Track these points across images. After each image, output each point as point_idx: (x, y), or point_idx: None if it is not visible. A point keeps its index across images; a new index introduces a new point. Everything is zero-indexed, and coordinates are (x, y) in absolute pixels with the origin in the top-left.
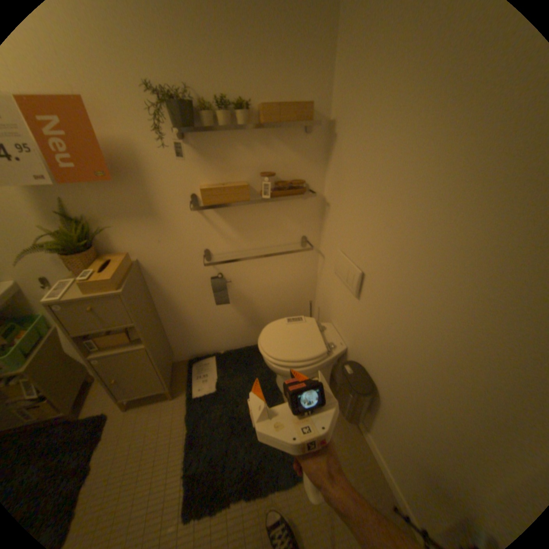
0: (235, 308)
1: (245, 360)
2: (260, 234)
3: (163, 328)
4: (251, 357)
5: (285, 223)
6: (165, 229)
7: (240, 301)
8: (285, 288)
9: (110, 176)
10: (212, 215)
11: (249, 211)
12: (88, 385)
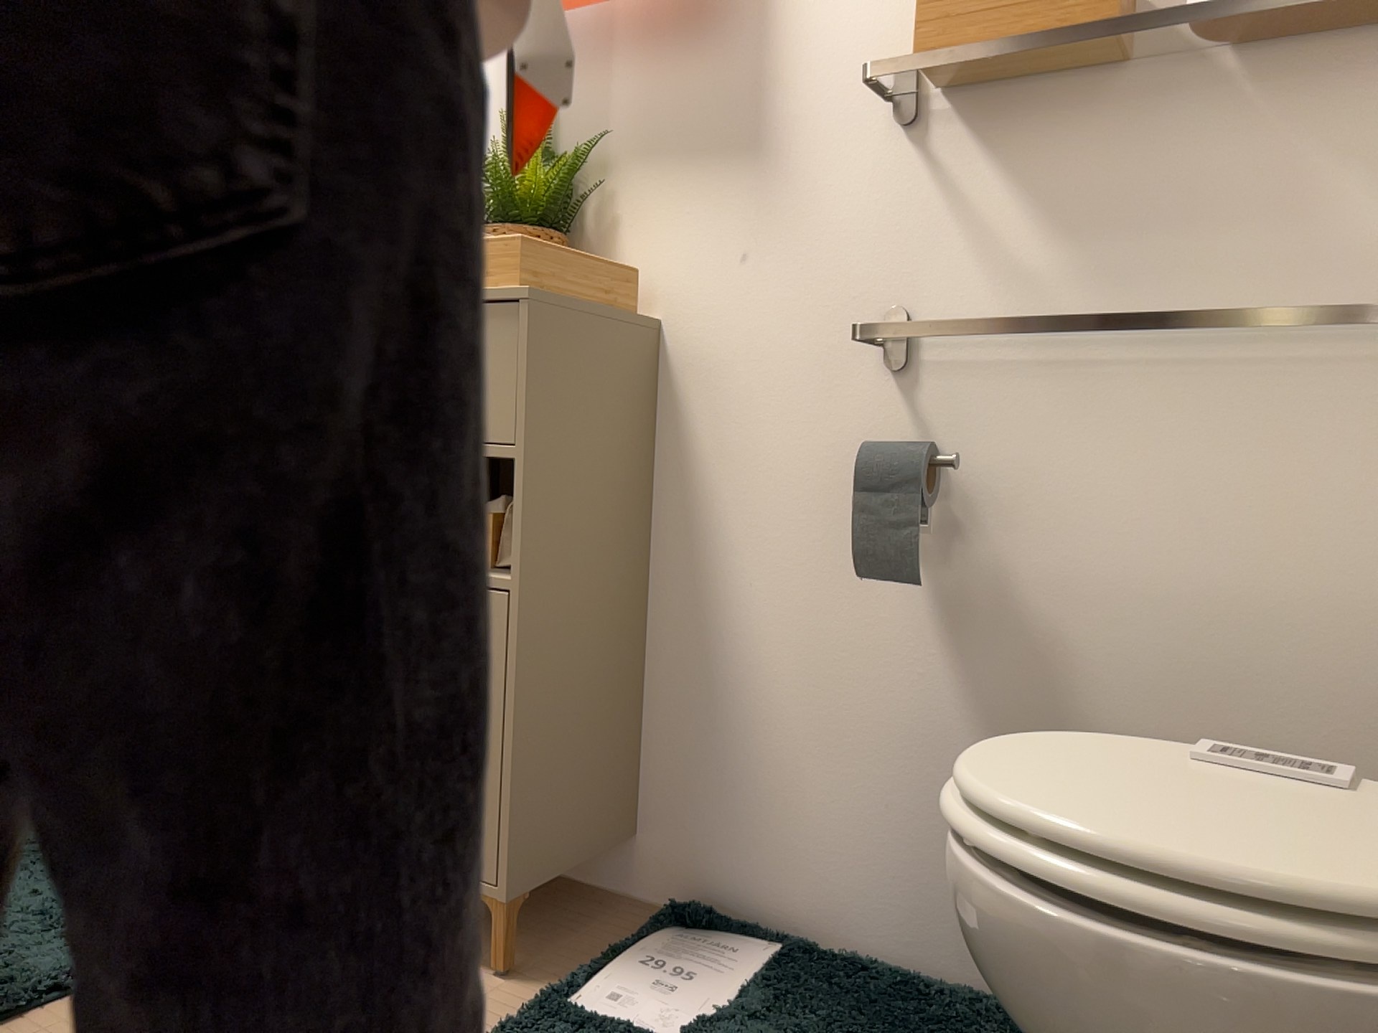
0: (963, 676)
1: (917, 1020)
2: (1169, 251)
3: (639, 661)
4: (959, 1027)
5: (1329, 197)
6: (773, 204)
7: (997, 643)
8: (1296, 638)
9: (683, 21)
10: (956, 149)
11: (1127, 129)
12: None
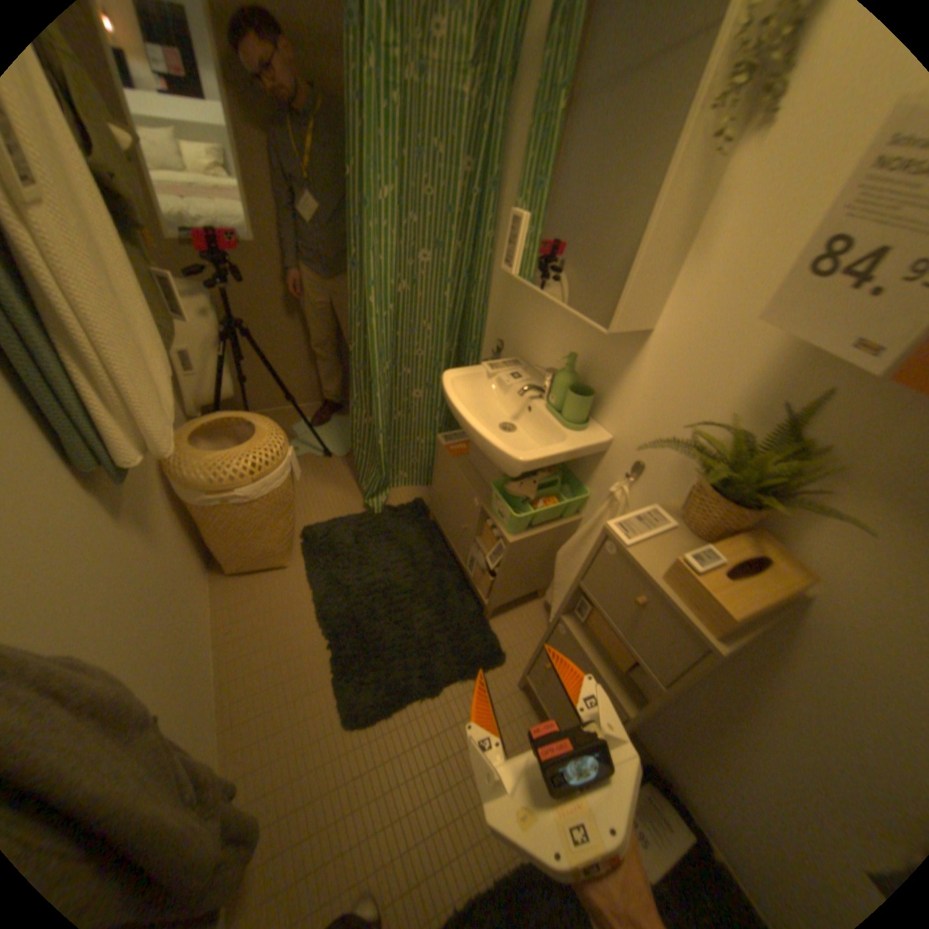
0: None
1: None
2: None
3: None
4: None
5: None
6: None
7: None
8: None
9: None
10: None
11: None
12: (536, 595)
